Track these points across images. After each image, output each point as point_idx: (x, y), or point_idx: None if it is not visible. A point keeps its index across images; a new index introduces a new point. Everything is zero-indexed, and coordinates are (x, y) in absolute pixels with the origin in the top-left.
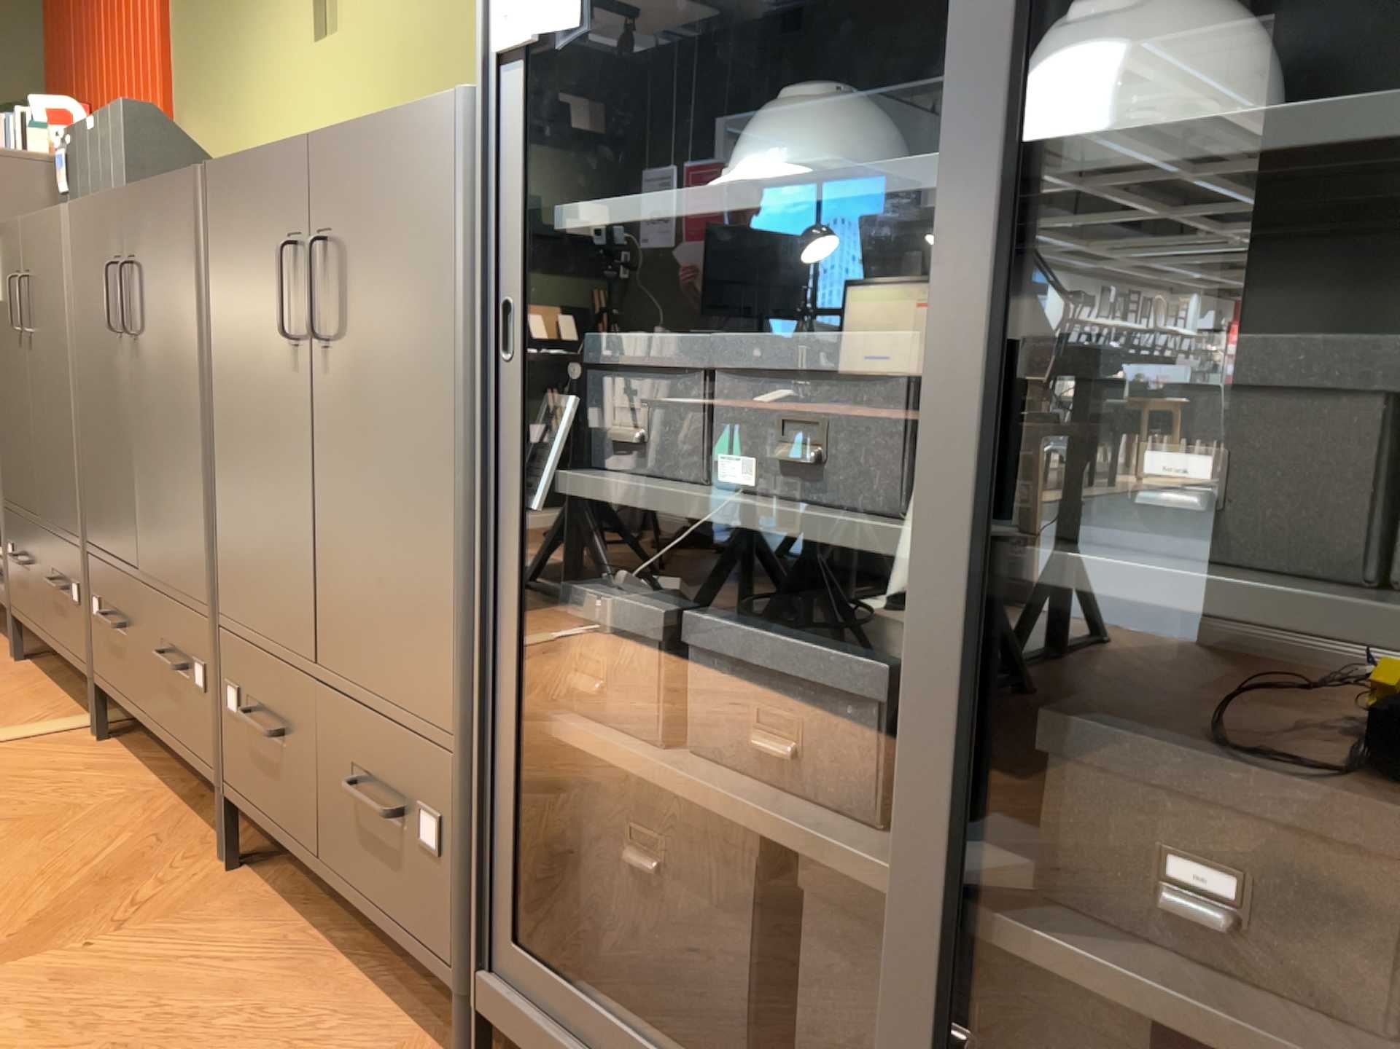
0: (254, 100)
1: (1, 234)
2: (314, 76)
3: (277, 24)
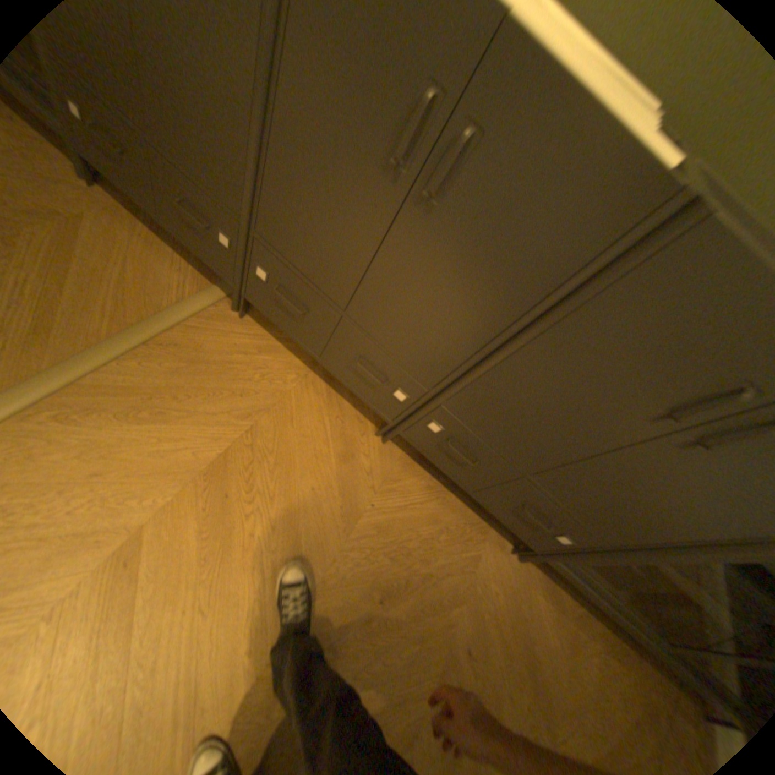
0: None
1: None
2: None
3: None
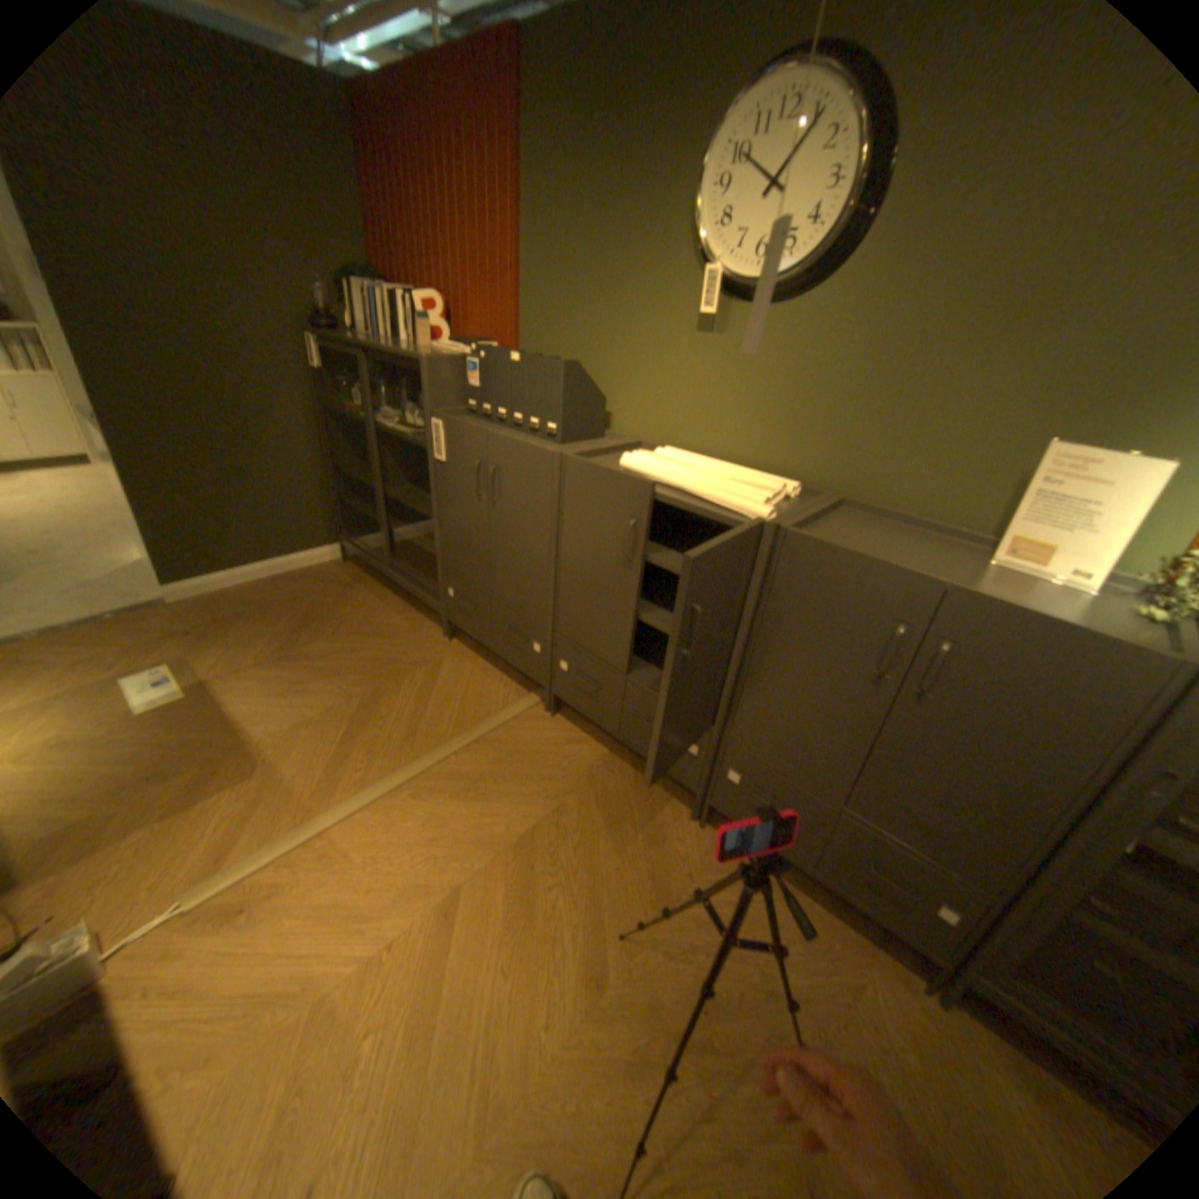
0: (616, 342)
1: (455, 425)
2: (693, 353)
3: (652, 300)
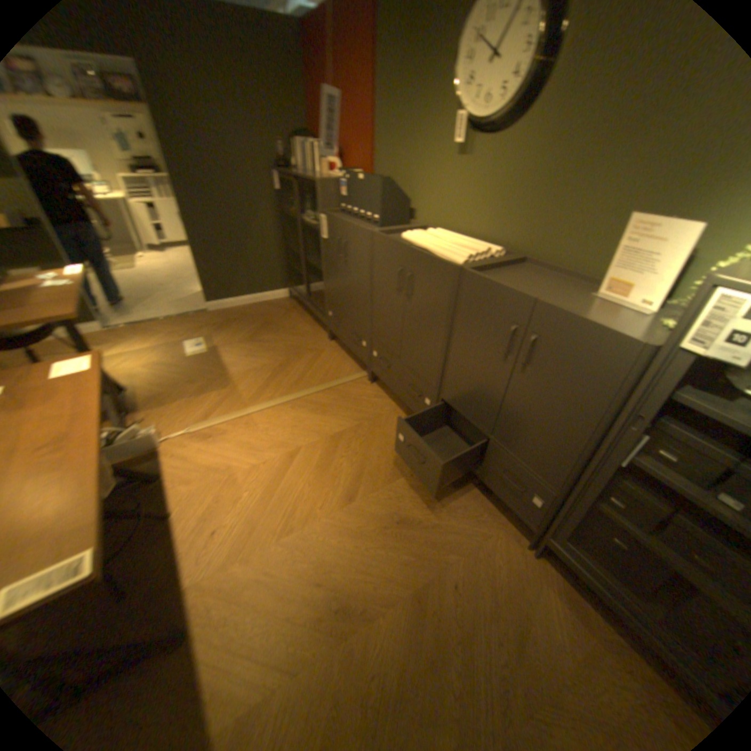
0: (417, 164)
1: (328, 217)
2: (454, 168)
3: (435, 136)
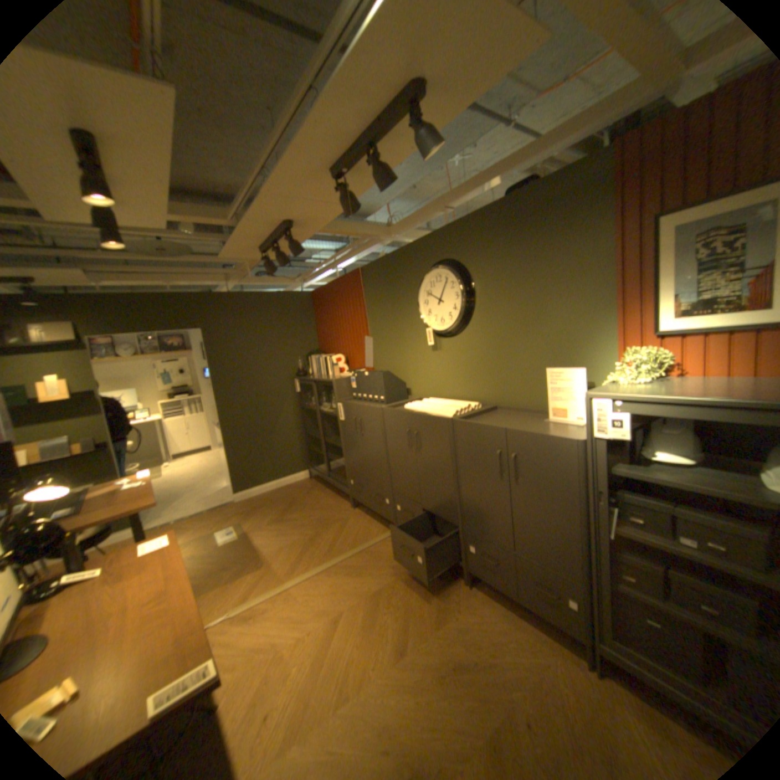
0: (406, 360)
1: (345, 404)
2: (432, 360)
3: (415, 343)
